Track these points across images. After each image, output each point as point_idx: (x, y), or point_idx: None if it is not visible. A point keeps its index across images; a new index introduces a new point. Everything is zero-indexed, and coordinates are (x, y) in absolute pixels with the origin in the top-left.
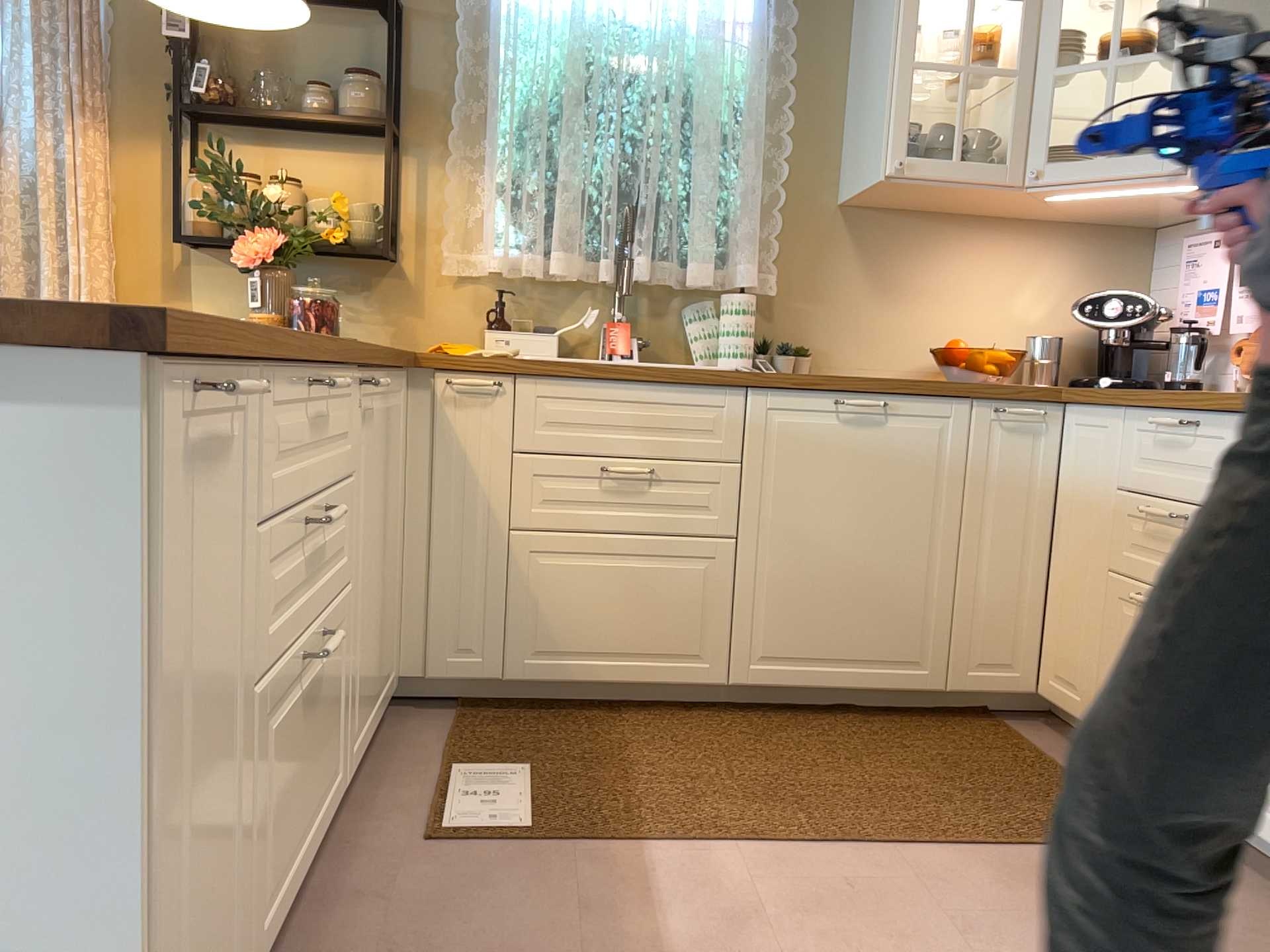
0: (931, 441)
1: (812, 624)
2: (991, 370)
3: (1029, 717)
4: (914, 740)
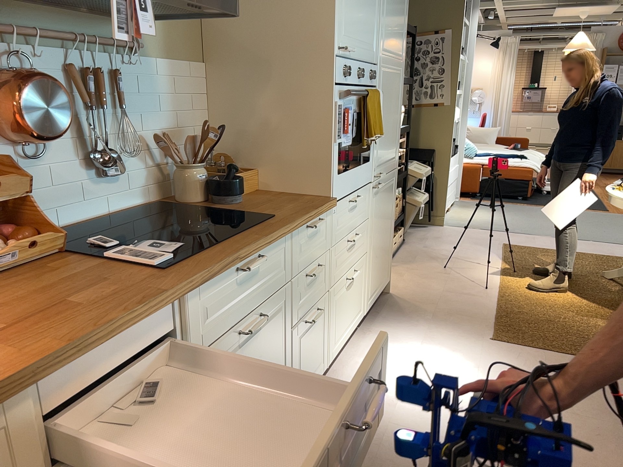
0: None
1: None
2: None
3: None
4: None
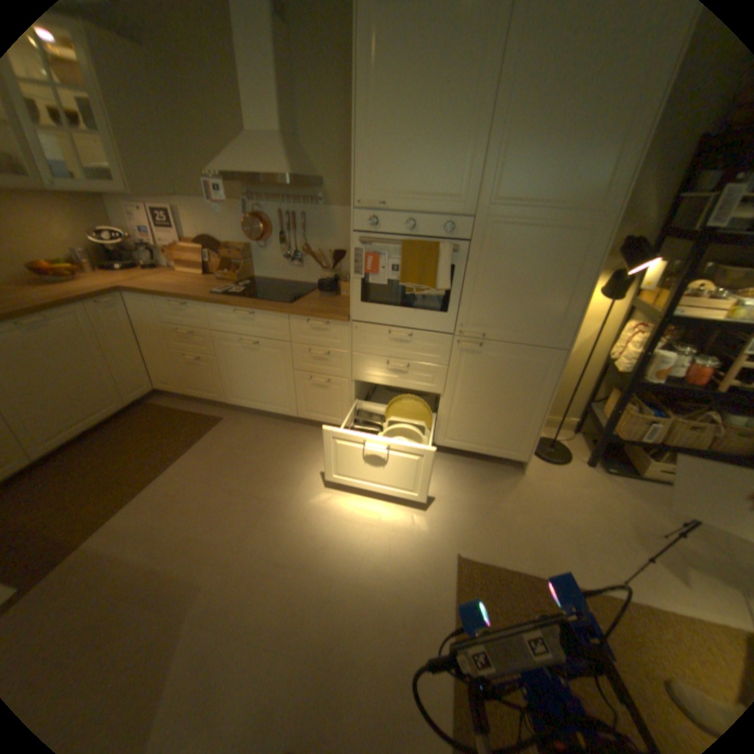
0: (72, 326)
1: (59, 419)
2: (66, 277)
3: (151, 397)
4: (126, 431)
